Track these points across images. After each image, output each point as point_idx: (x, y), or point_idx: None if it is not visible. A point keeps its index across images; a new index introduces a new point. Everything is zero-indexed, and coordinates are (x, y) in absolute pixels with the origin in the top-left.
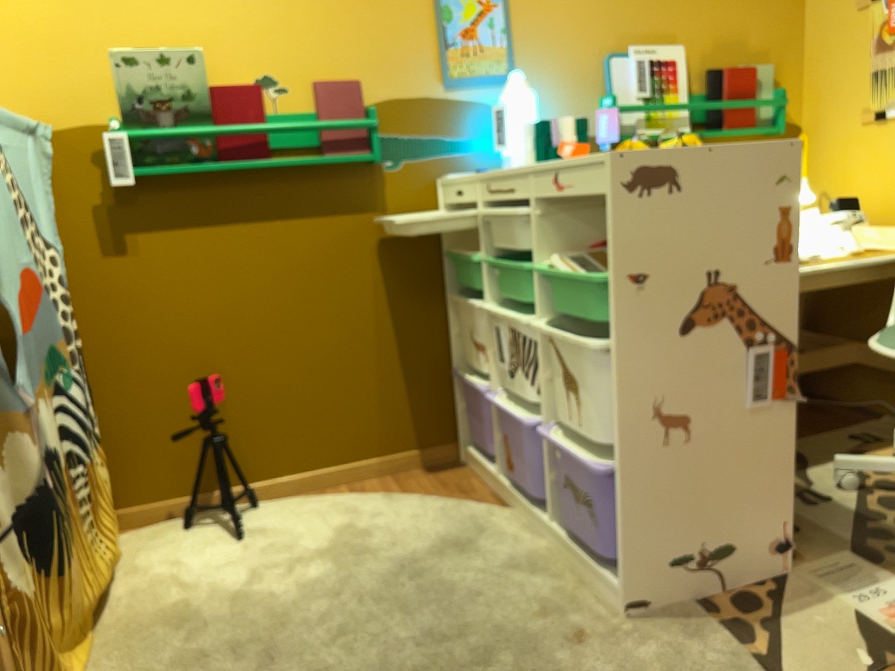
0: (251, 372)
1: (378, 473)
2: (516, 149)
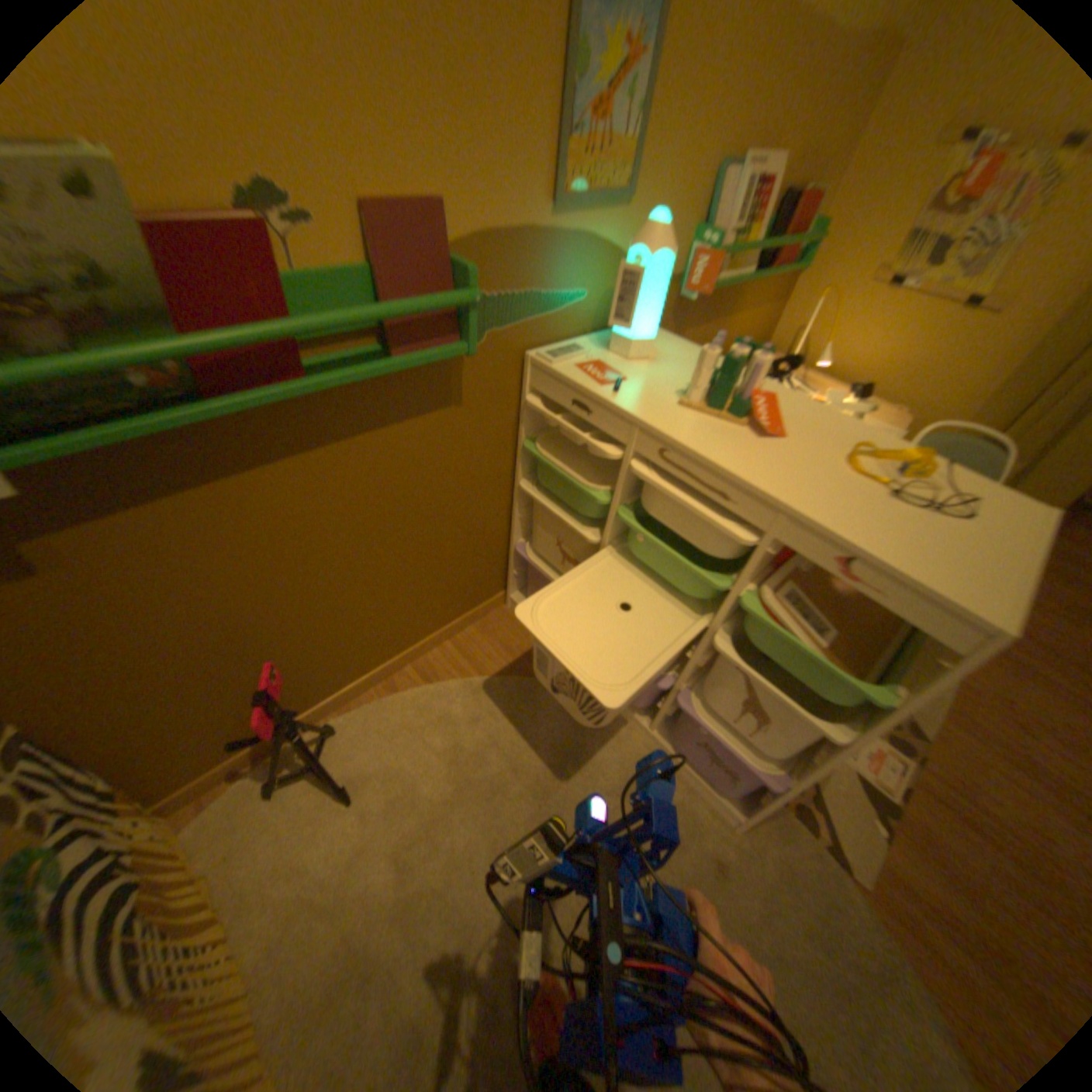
0: (304, 626)
1: (440, 643)
2: (640, 330)
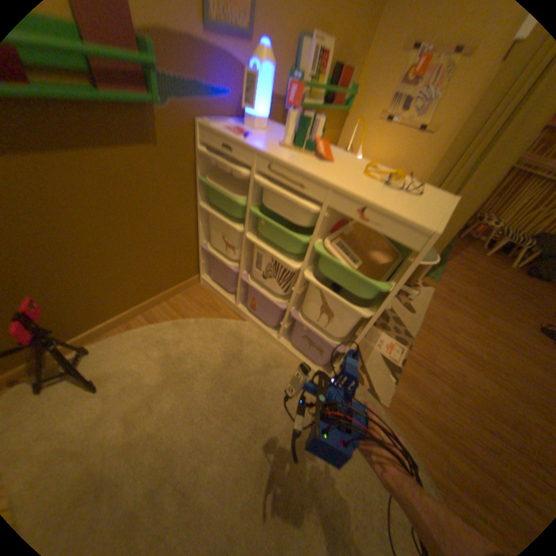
0: (57, 278)
1: (159, 302)
2: (260, 109)
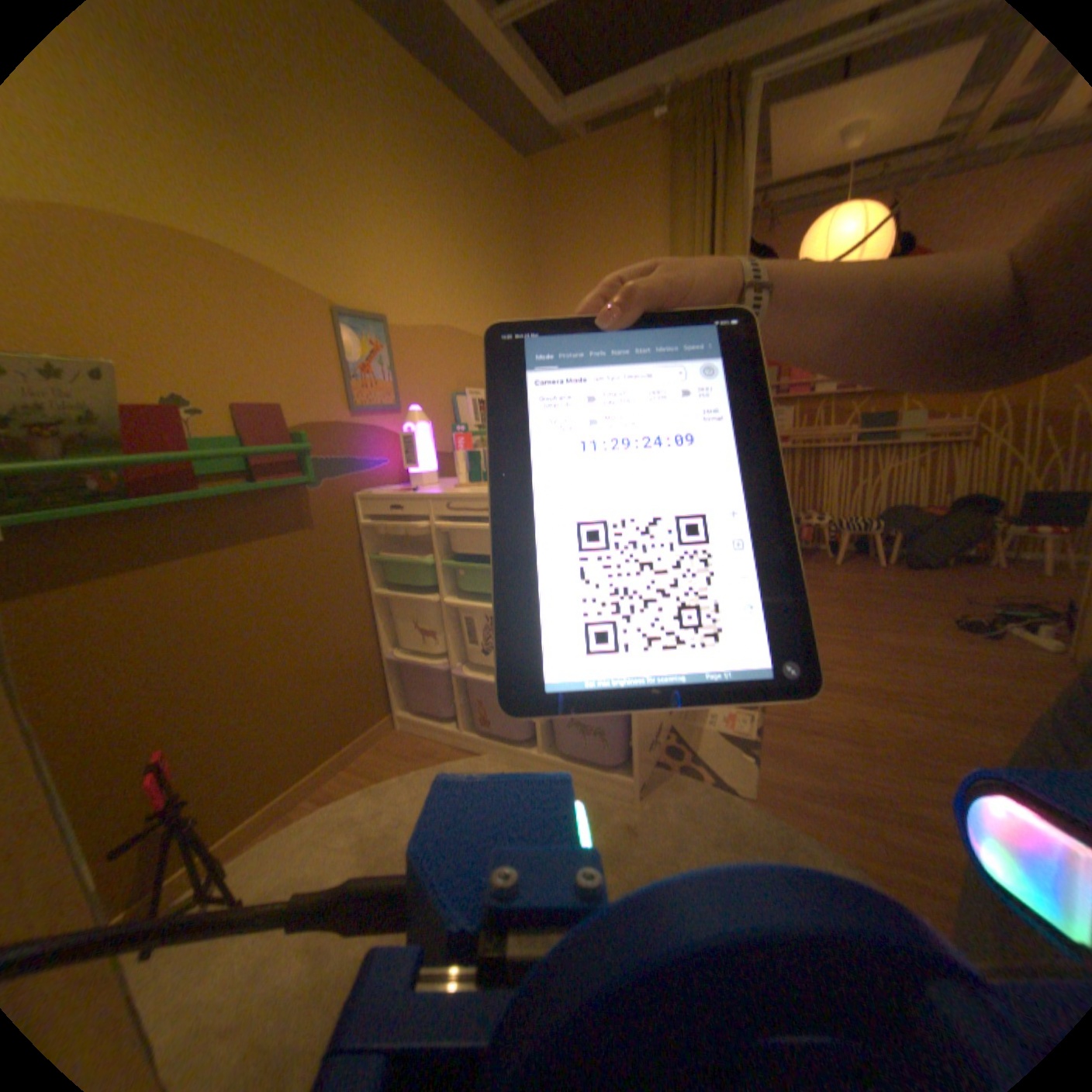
0: (190, 731)
1: (333, 773)
2: (424, 467)
